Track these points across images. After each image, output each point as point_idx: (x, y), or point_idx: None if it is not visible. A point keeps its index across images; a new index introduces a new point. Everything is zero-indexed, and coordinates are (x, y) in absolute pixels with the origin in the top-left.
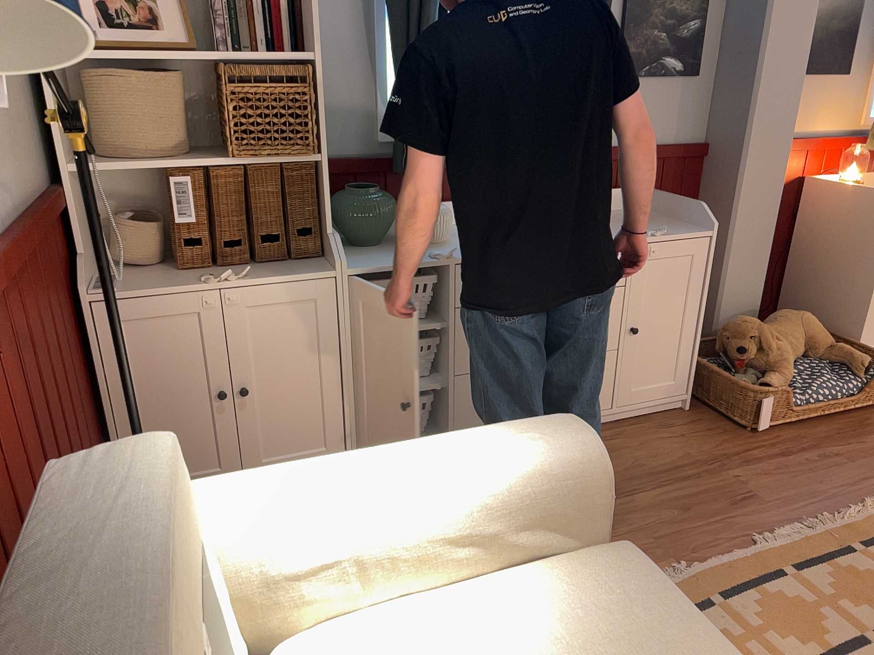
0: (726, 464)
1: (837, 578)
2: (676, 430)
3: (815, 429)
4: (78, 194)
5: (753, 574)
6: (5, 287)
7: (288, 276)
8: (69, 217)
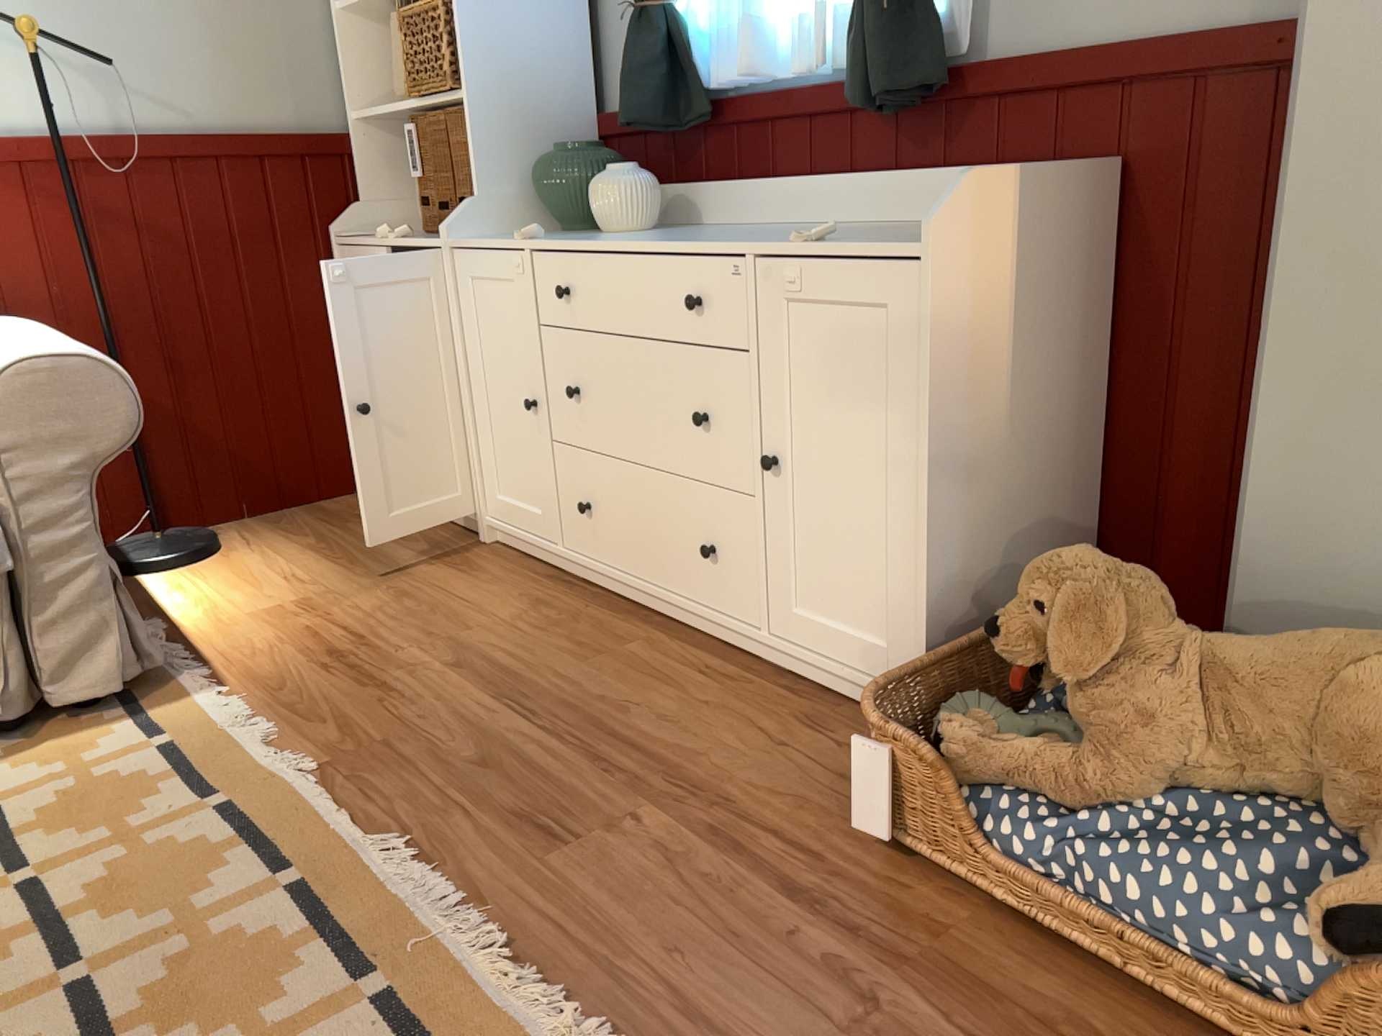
0: (687, 803)
1: (262, 942)
2: (804, 736)
3: (1020, 964)
4: (379, 147)
5: (280, 836)
6: (104, 174)
7: (426, 242)
8: (357, 166)
